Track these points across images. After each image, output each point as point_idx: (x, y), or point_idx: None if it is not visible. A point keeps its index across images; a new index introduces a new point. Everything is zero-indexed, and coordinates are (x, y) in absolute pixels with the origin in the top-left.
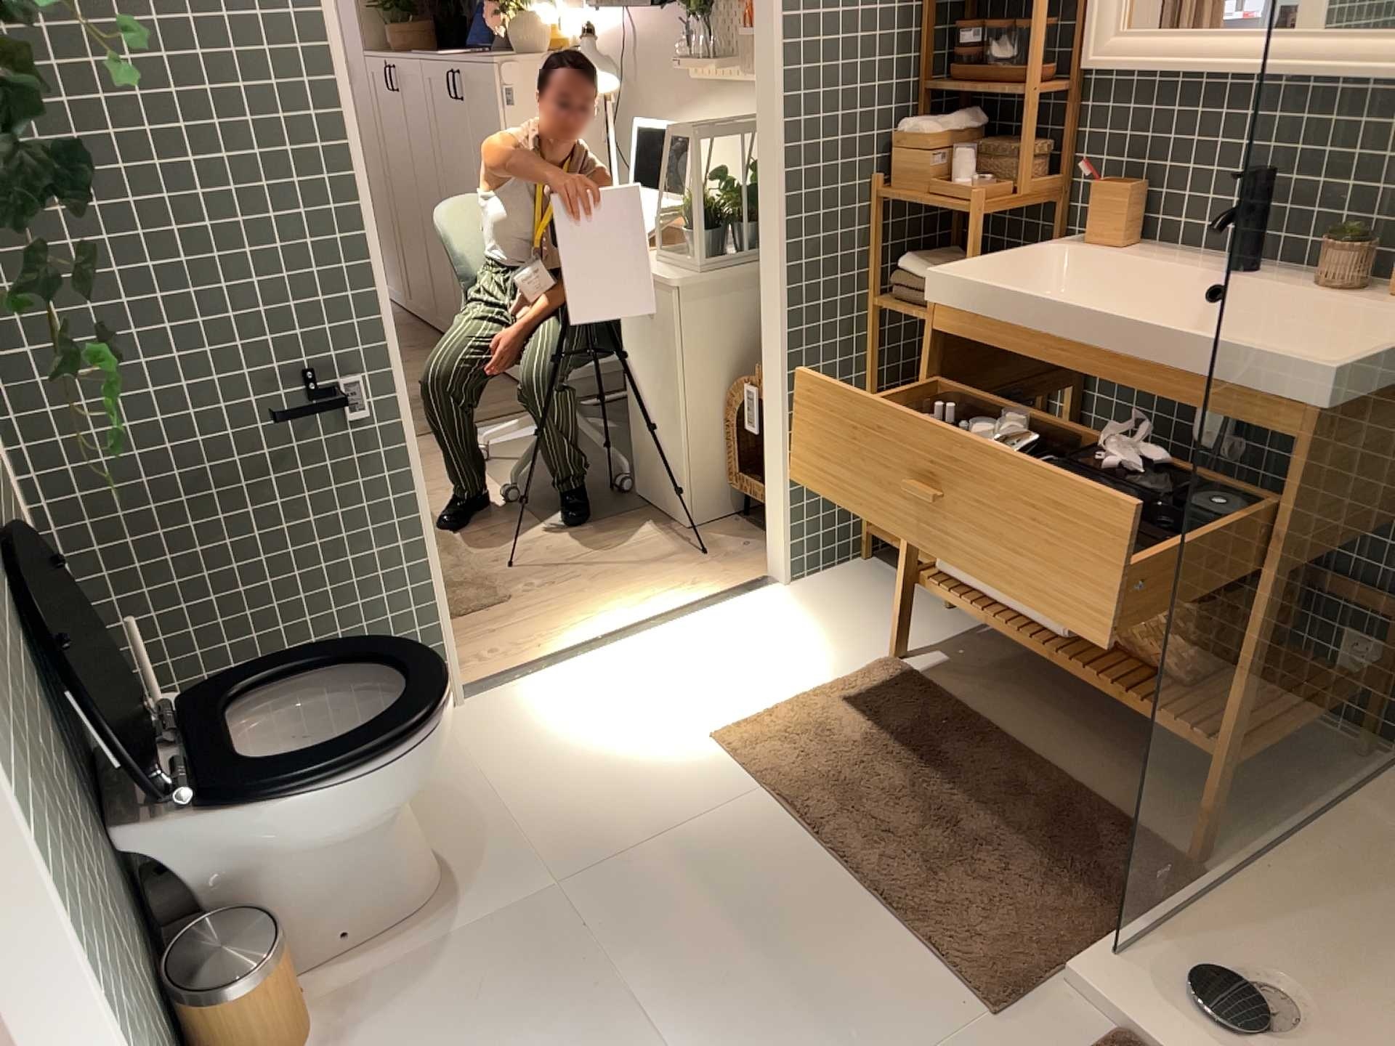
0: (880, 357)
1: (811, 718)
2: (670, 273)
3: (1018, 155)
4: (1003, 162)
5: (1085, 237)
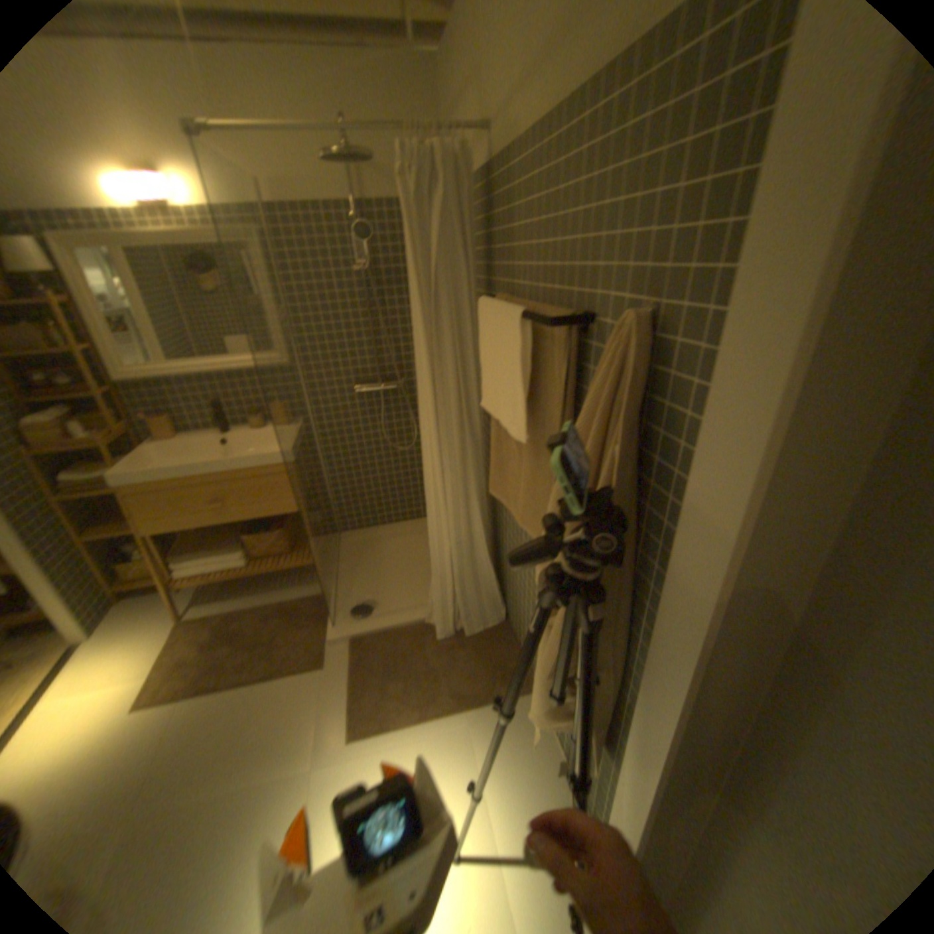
0: (71, 519)
1: (168, 665)
2: None
3: (94, 415)
4: (96, 421)
5: (152, 437)
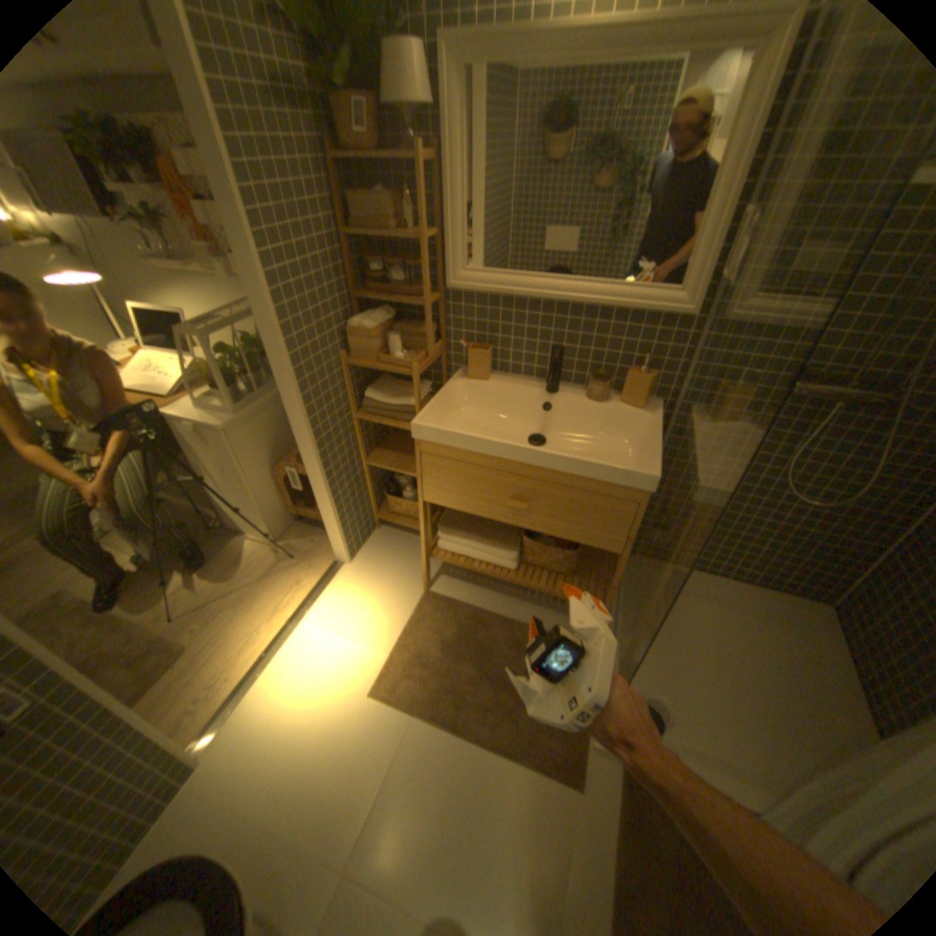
0: (363, 440)
1: (410, 653)
2: (212, 418)
3: (412, 326)
4: (415, 338)
5: (462, 371)
